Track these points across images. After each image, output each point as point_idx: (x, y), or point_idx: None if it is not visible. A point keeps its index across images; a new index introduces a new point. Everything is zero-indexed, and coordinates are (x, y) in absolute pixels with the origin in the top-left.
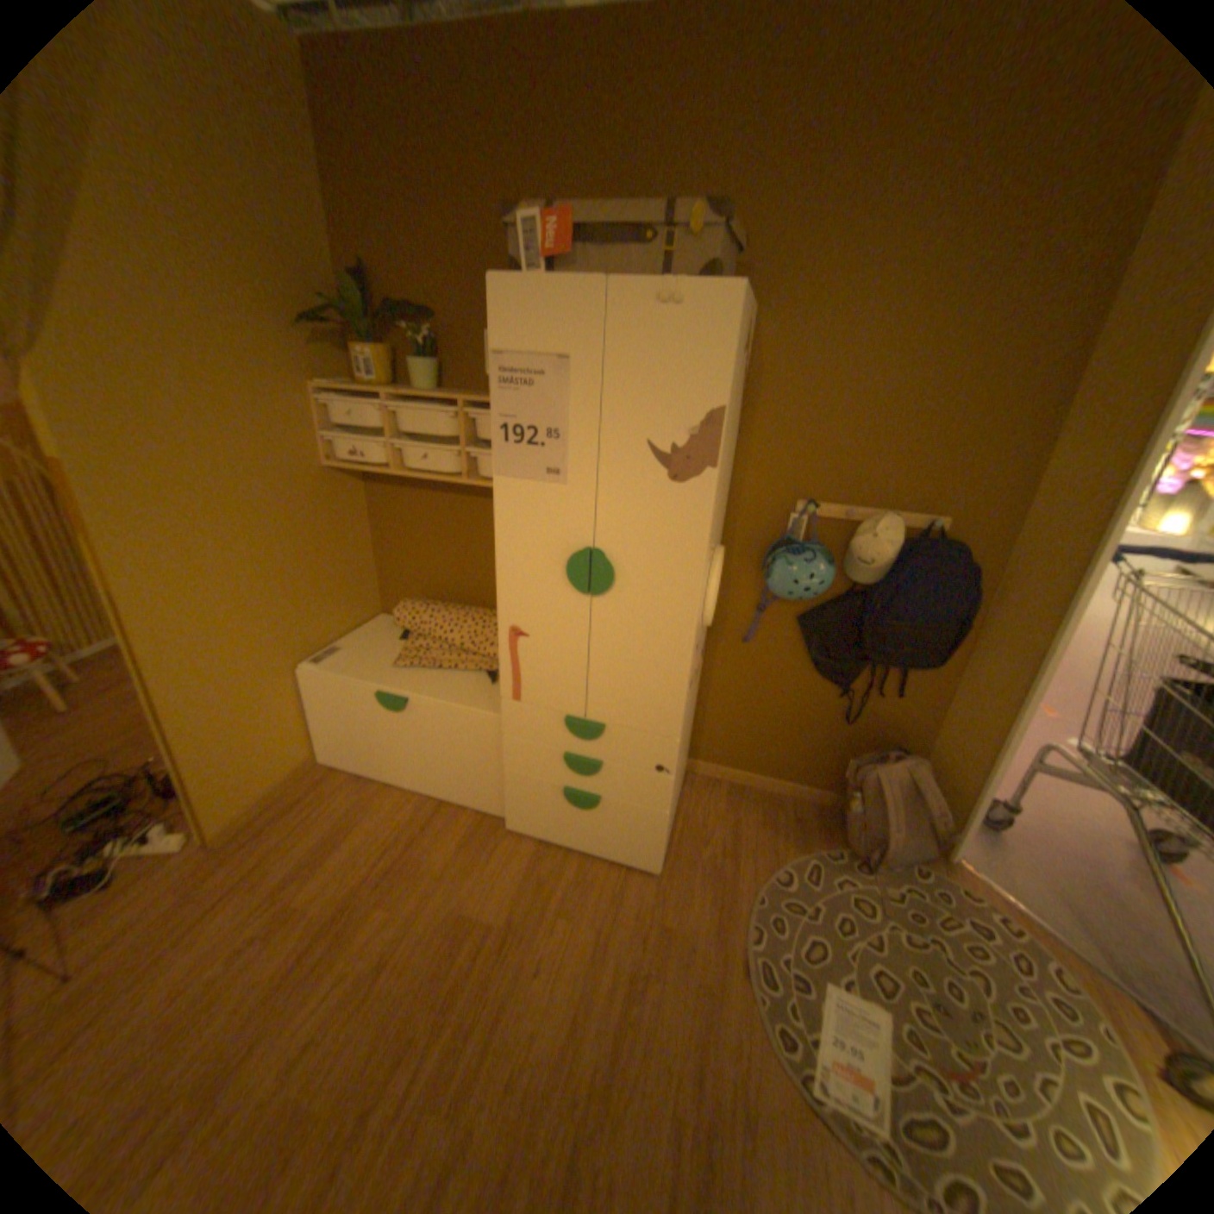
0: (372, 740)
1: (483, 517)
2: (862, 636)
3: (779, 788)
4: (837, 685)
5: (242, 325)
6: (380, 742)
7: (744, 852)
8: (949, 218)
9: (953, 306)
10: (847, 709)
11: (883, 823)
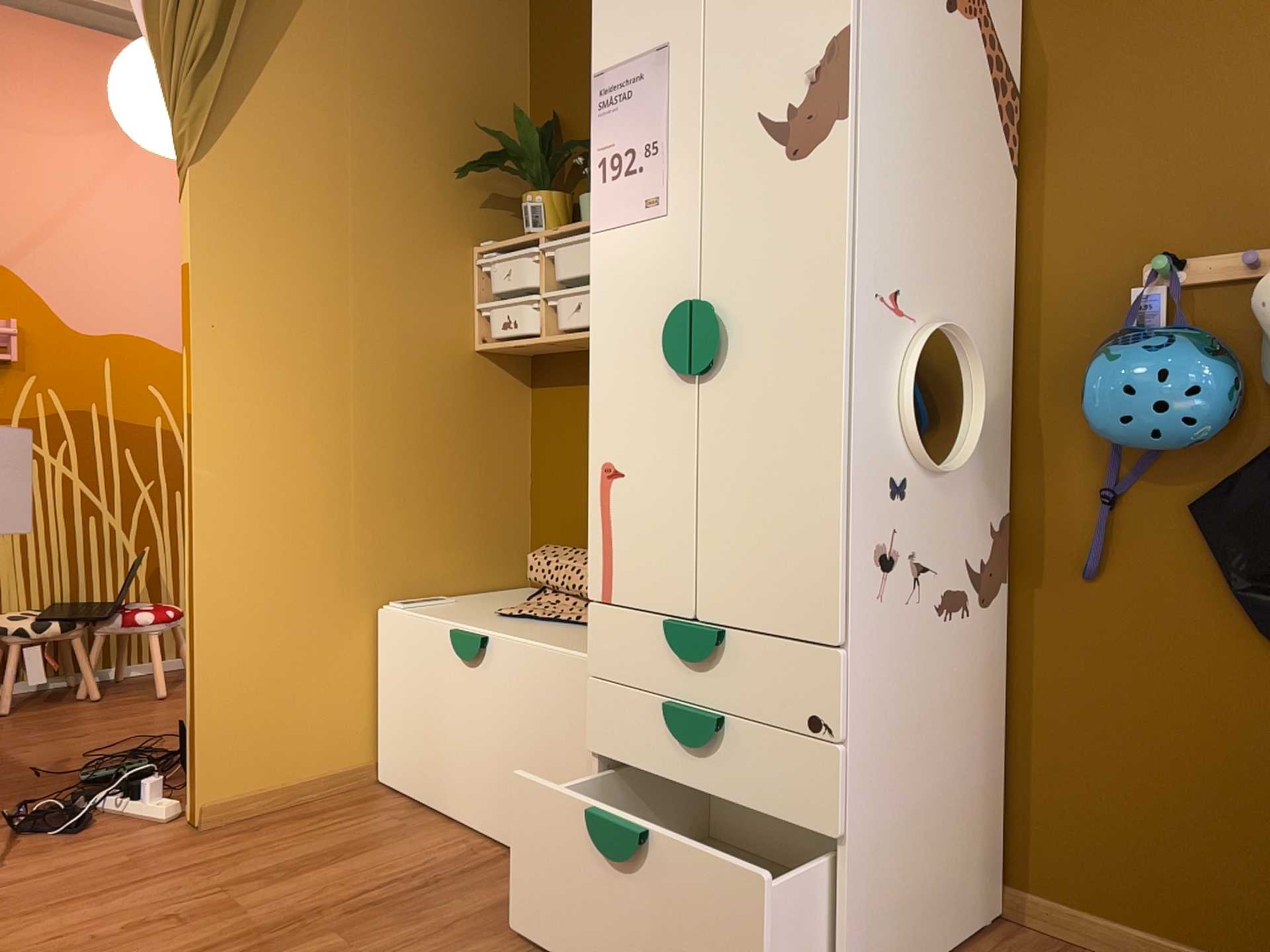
0: (441, 724)
1: None
2: None
3: None
4: None
5: (409, 174)
6: (448, 727)
7: None
8: None
9: None
10: None
11: None
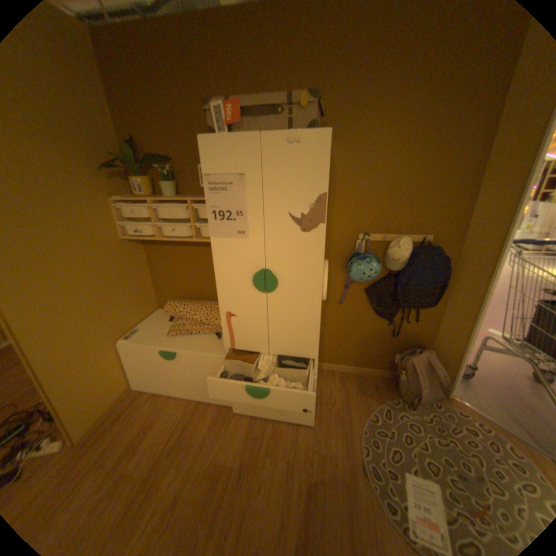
0: (159, 375)
1: (205, 256)
2: (396, 295)
3: (363, 371)
4: (386, 319)
5: (70, 172)
6: (163, 375)
7: (352, 407)
8: (418, 94)
9: (424, 135)
10: (392, 330)
11: (417, 384)
